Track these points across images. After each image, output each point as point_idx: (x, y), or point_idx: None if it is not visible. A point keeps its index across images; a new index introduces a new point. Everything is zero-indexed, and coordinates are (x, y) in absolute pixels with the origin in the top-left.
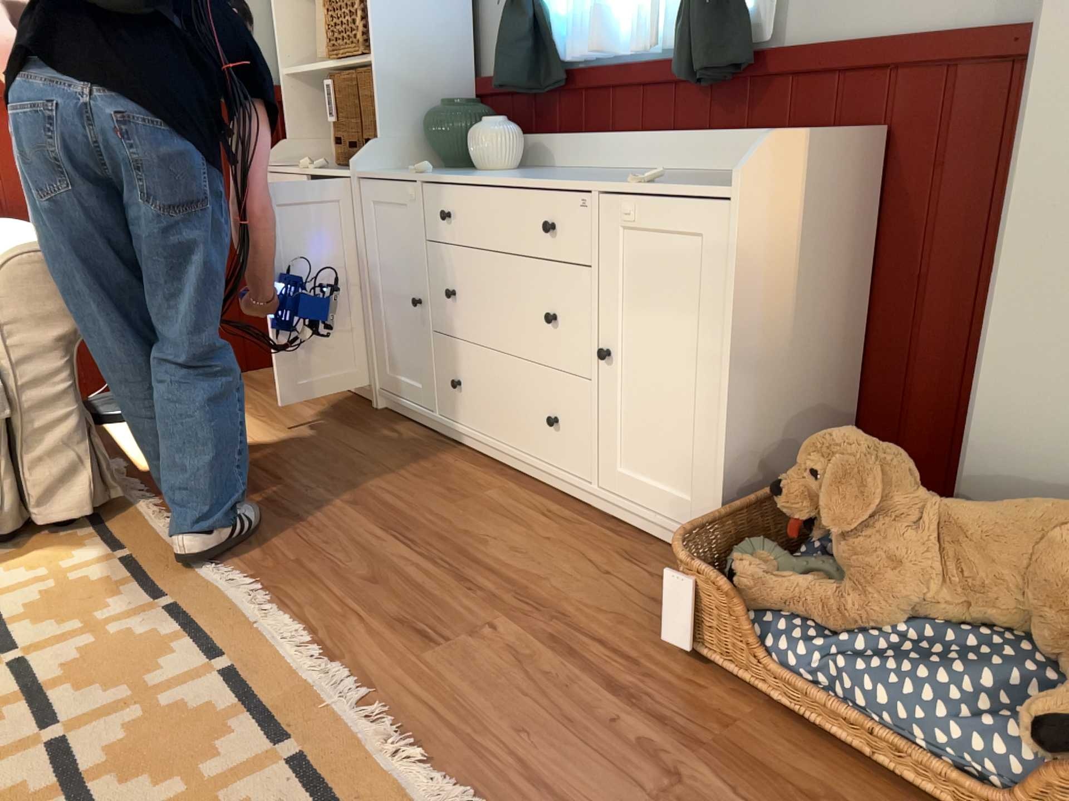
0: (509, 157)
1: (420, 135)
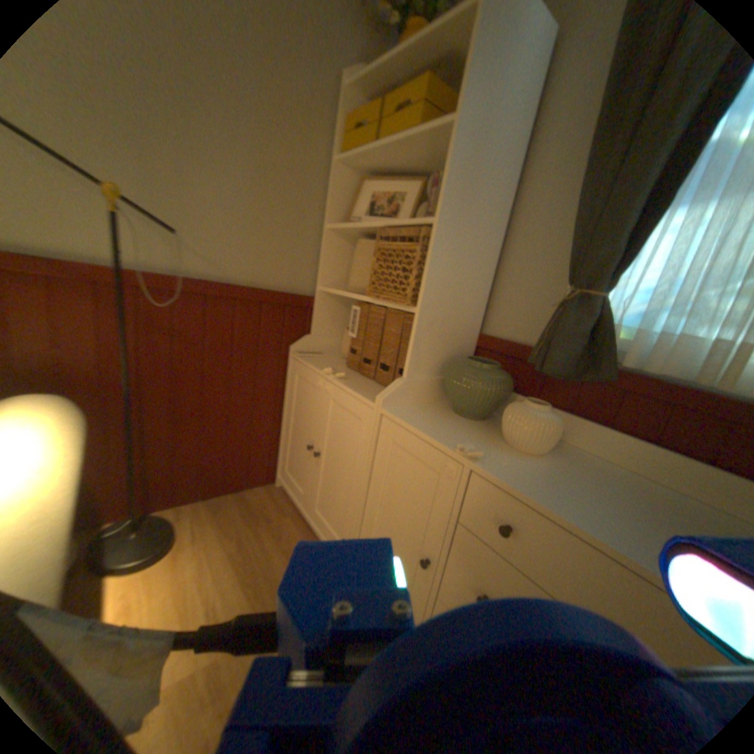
0: (556, 446)
1: (436, 375)
